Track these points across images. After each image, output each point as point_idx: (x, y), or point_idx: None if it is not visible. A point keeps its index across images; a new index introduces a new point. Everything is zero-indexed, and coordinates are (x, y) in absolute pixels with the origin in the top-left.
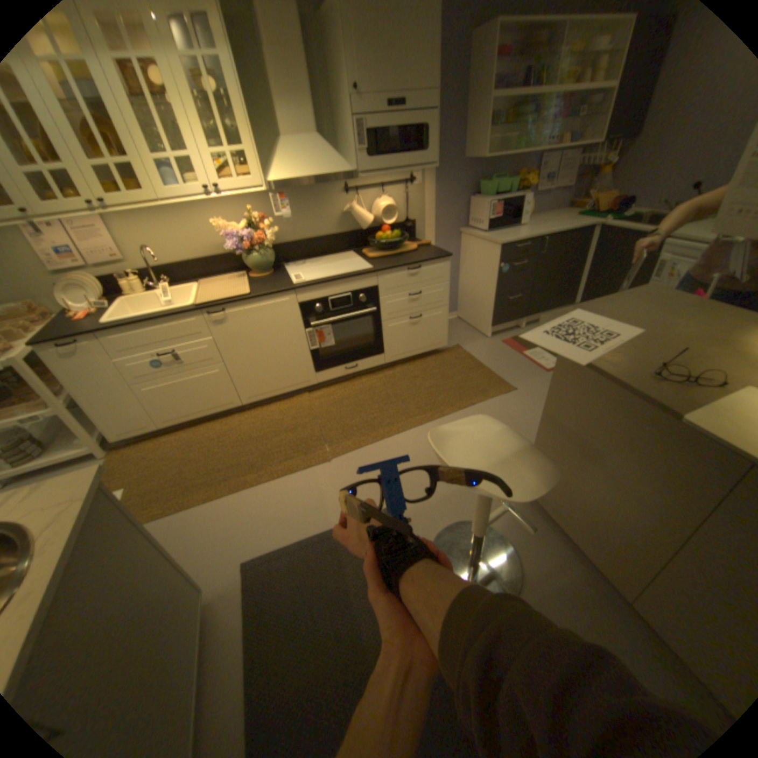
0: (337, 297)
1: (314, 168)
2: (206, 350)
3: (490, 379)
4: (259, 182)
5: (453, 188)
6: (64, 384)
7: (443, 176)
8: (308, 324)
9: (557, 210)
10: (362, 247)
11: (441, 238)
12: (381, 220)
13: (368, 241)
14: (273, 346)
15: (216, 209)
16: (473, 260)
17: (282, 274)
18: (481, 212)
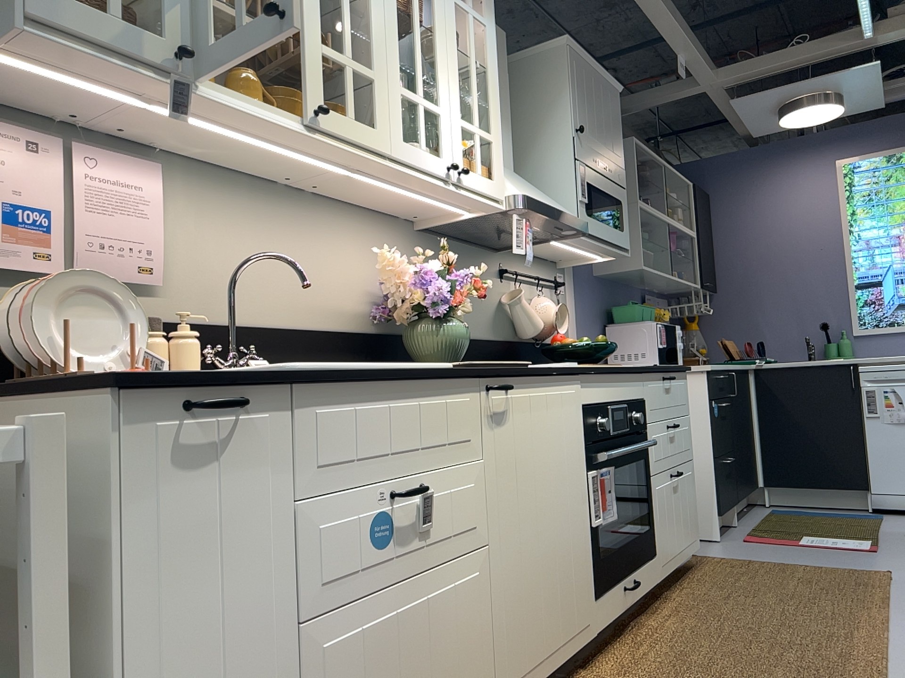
0: (615, 408)
1: (550, 202)
2: (470, 495)
3: (833, 571)
4: (502, 192)
5: (590, 310)
6: (113, 598)
7: (581, 291)
8: (591, 459)
9: None
10: None
11: None
12: (548, 327)
13: None
14: (554, 507)
15: (353, 241)
16: None
17: None
18: (634, 343)
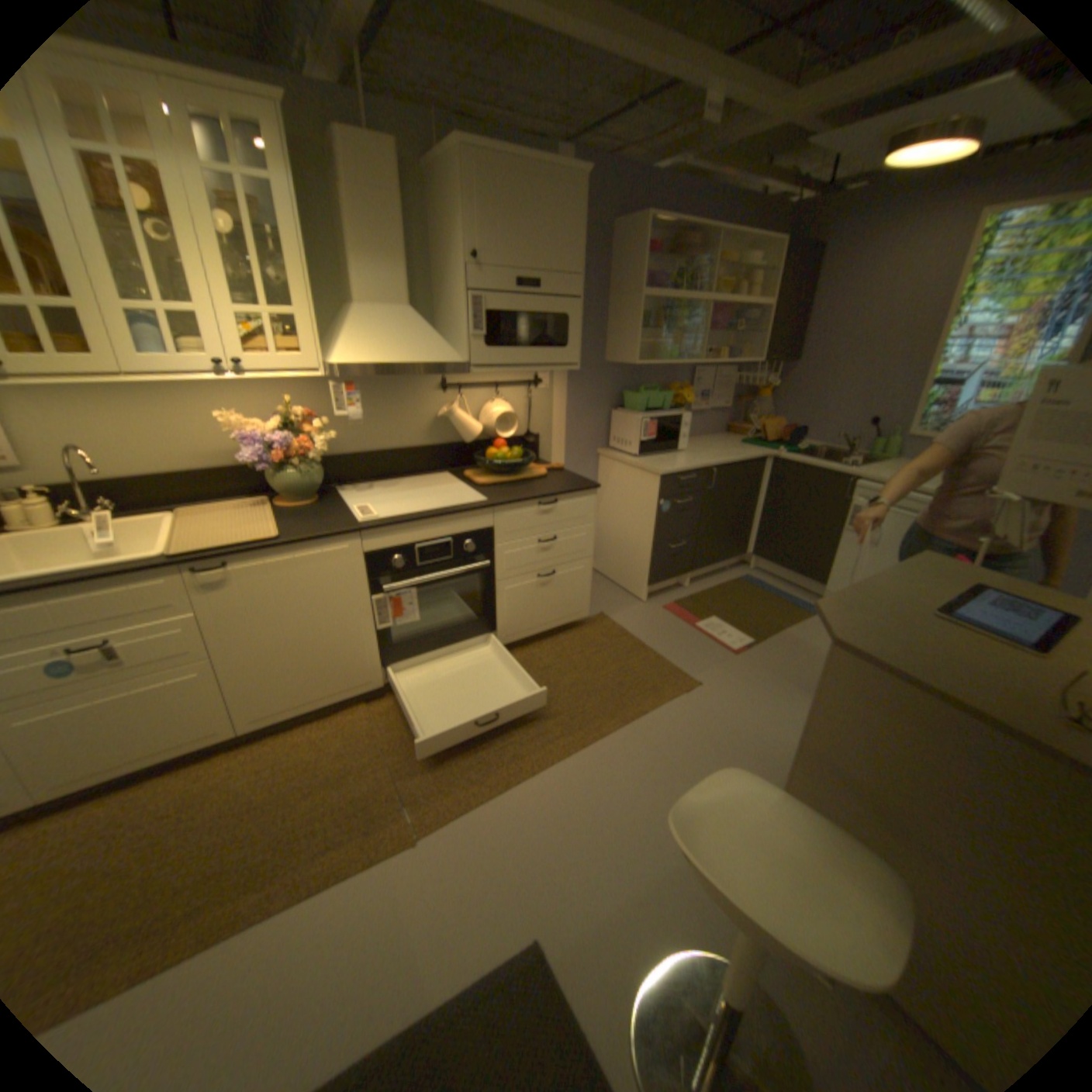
0: (430, 544)
1: (405, 352)
2: (177, 637)
3: (660, 669)
4: (314, 362)
5: (590, 397)
6: None
7: (577, 381)
8: (378, 587)
9: (712, 434)
10: (462, 468)
11: (573, 460)
12: (493, 431)
13: (471, 459)
14: (311, 626)
15: (227, 395)
16: (617, 493)
17: (335, 503)
18: (627, 430)
